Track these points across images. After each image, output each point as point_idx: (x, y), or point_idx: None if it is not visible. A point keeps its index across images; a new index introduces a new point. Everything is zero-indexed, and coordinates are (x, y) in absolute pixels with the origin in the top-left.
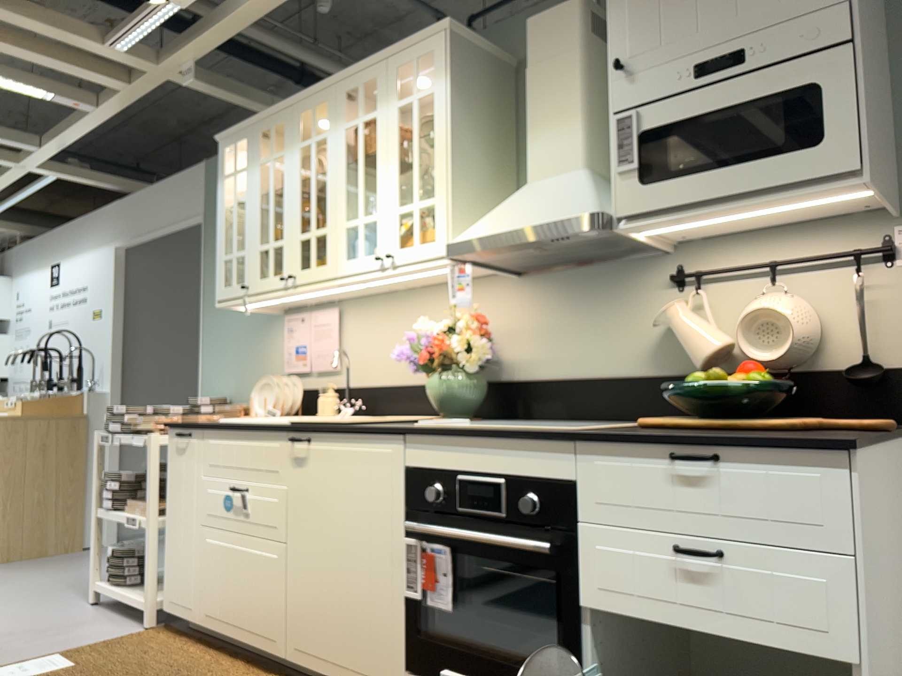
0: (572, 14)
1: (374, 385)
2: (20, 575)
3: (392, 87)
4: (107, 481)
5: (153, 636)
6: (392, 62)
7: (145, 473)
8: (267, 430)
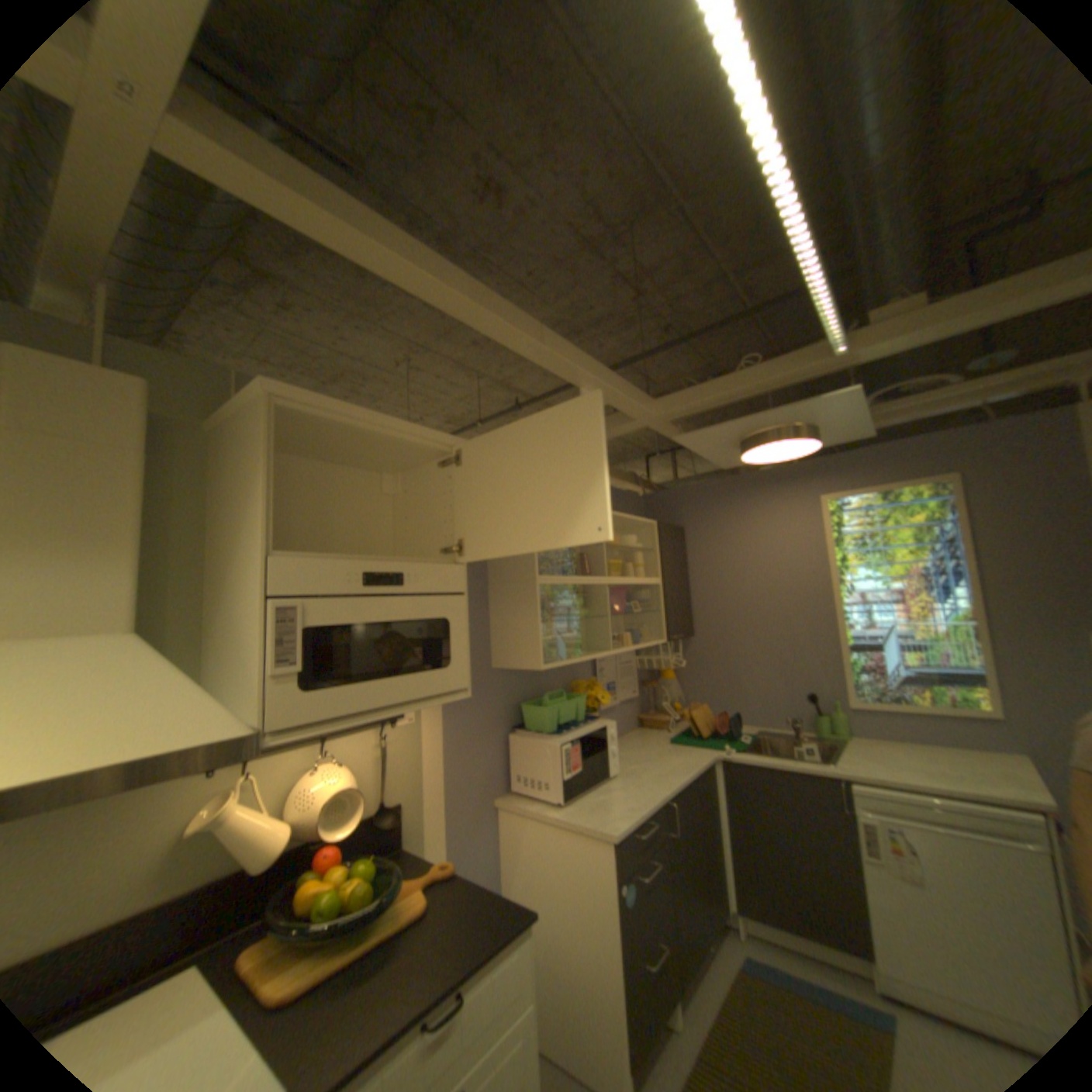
0: (134, 396)
1: None
2: None
3: None
4: None
5: None
6: None
7: None
8: None
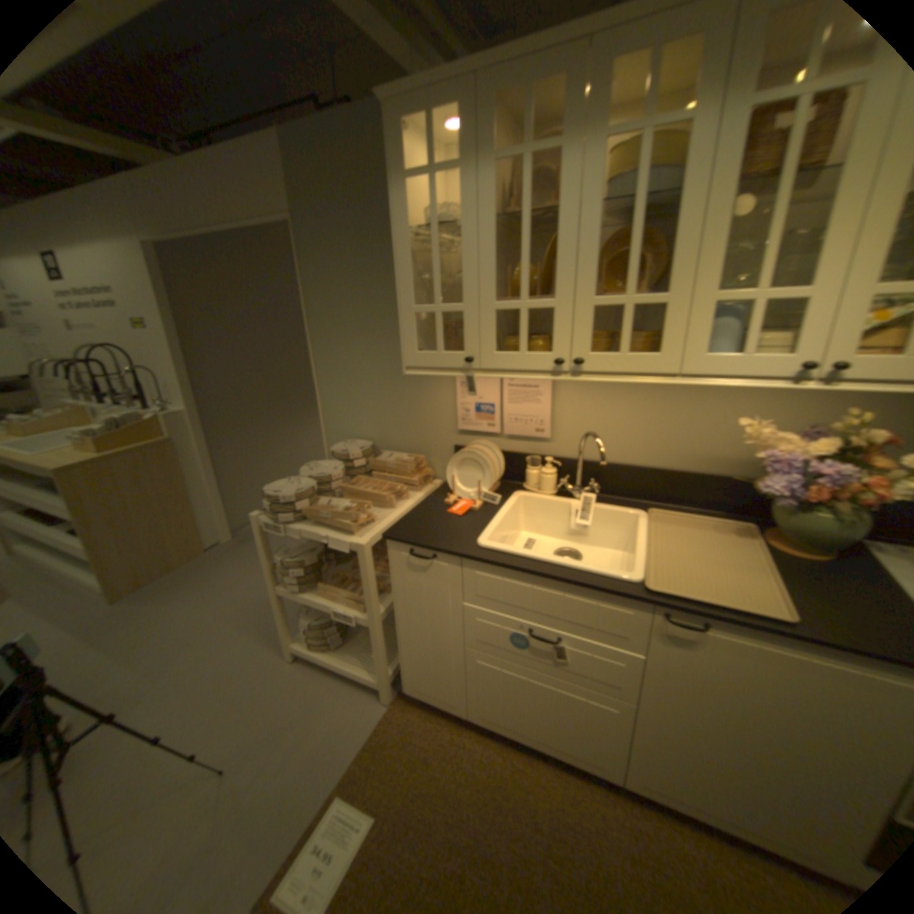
0: None
1: (607, 461)
2: (174, 612)
3: None
4: (287, 566)
5: (406, 720)
6: None
7: (321, 546)
8: (616, 597)
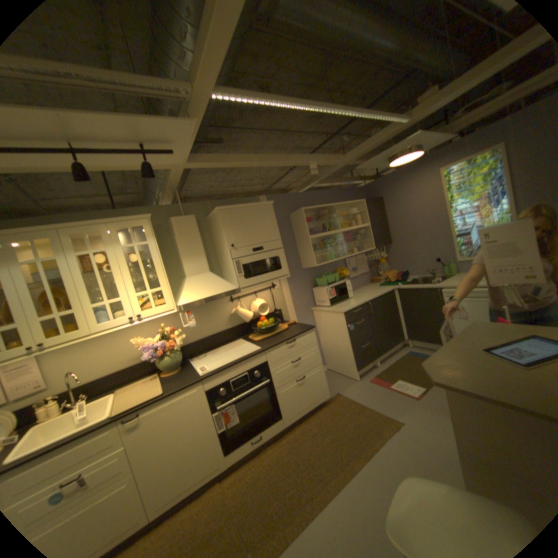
0: (193, 220)
1: (86, 382)
2: None
3: (116, 238)
4: None
5: None
6: (112, 225)
7: None
8: (96, 430)
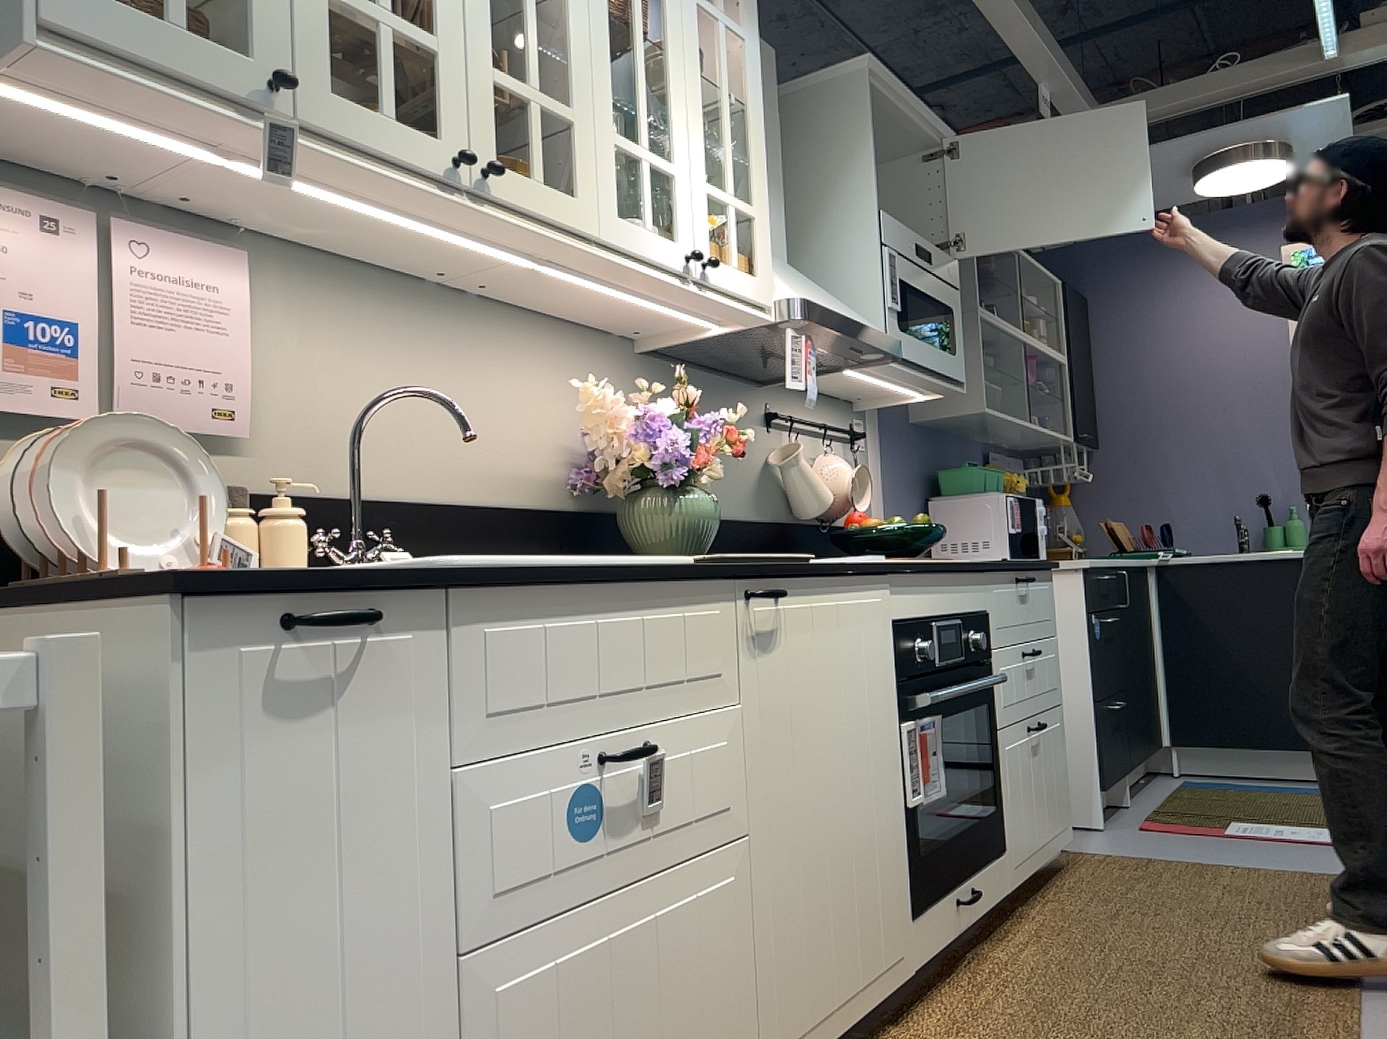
0: (775, 69)
1: (368, 496)
2: None
3: None
4: None
5: None
6: None
7: None
8: (701, 577)
